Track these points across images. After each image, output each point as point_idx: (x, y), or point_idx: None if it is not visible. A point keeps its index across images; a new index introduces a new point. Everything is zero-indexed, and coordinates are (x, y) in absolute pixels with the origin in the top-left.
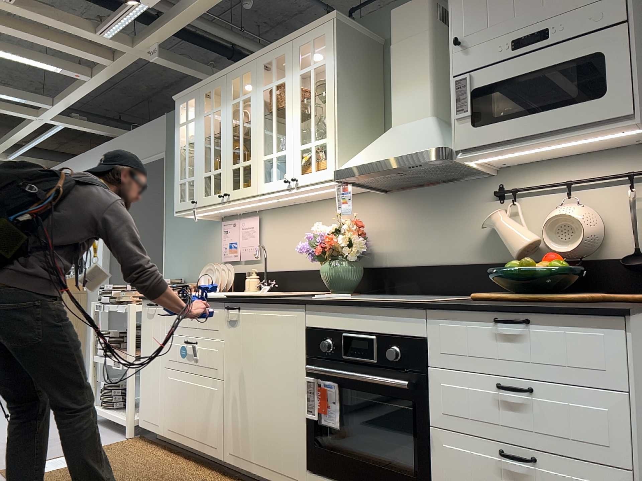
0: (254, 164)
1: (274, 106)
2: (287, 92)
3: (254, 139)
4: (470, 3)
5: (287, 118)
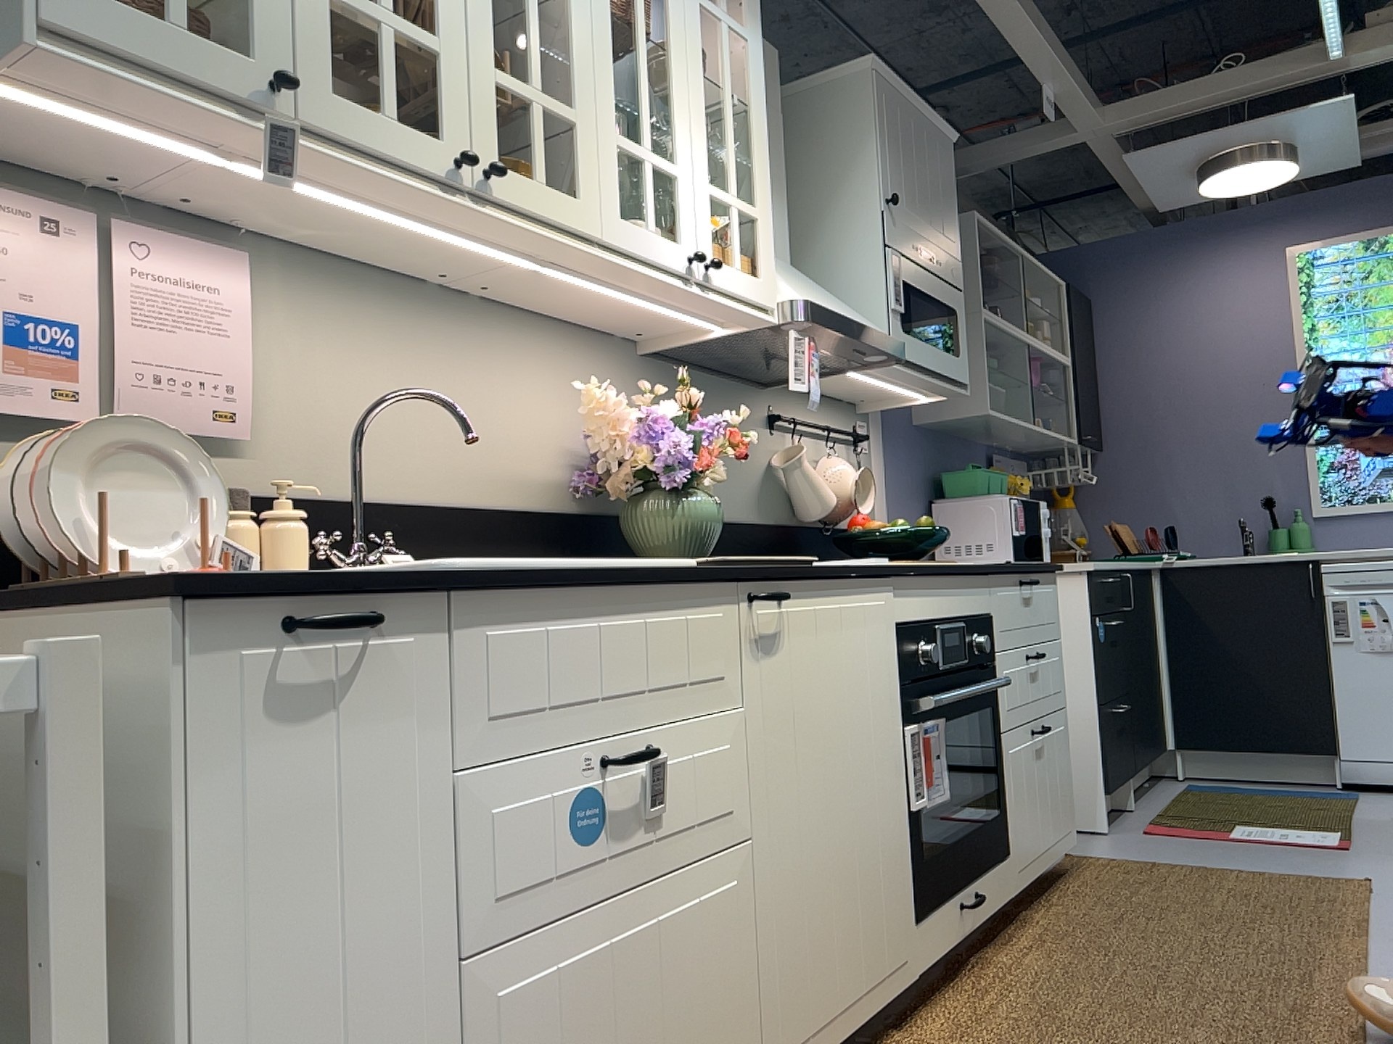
0: (590, 137)
1: (642, 14)
2: (676, 15)
3: (587, 54)
4: (895, 160)
5: (680, 88)
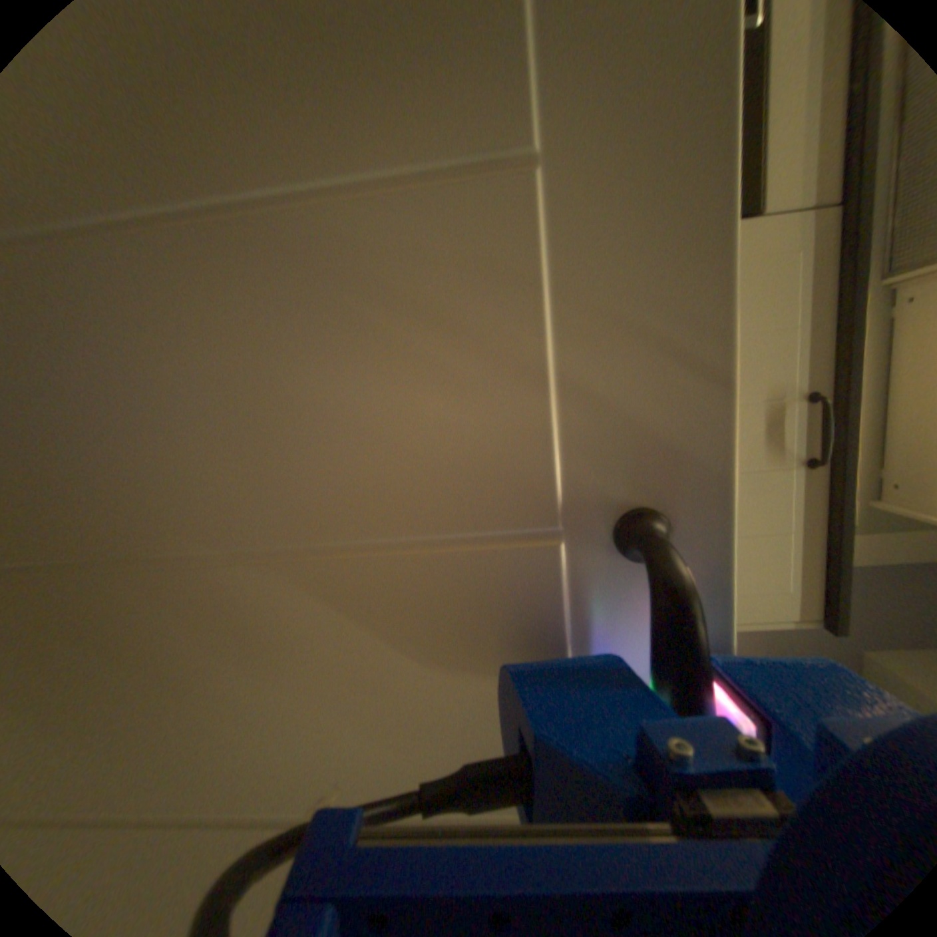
0: None
1: None
2: None
3: None
4: None
5: None
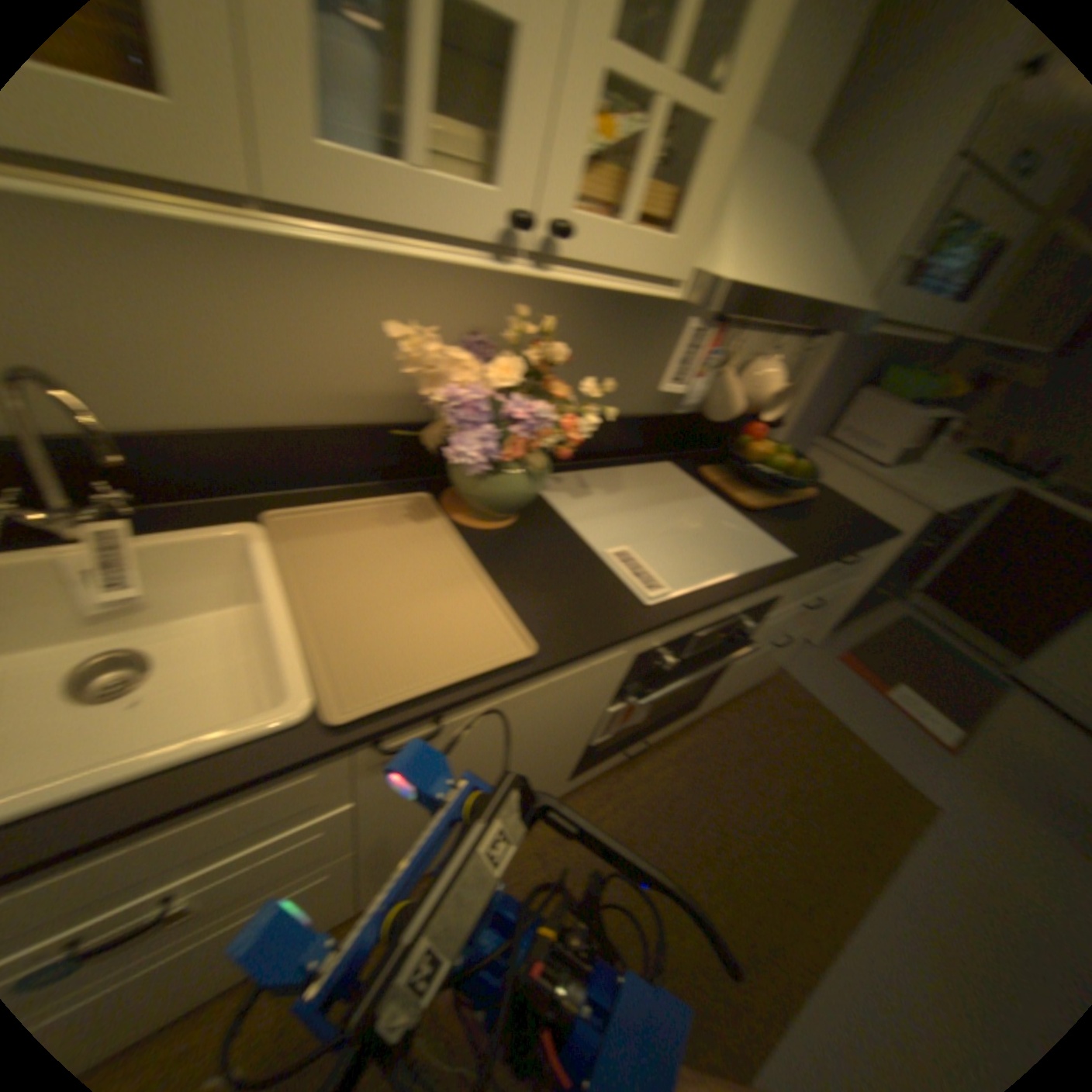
0: None
1: None
2: None
3: None
4: None
5: None
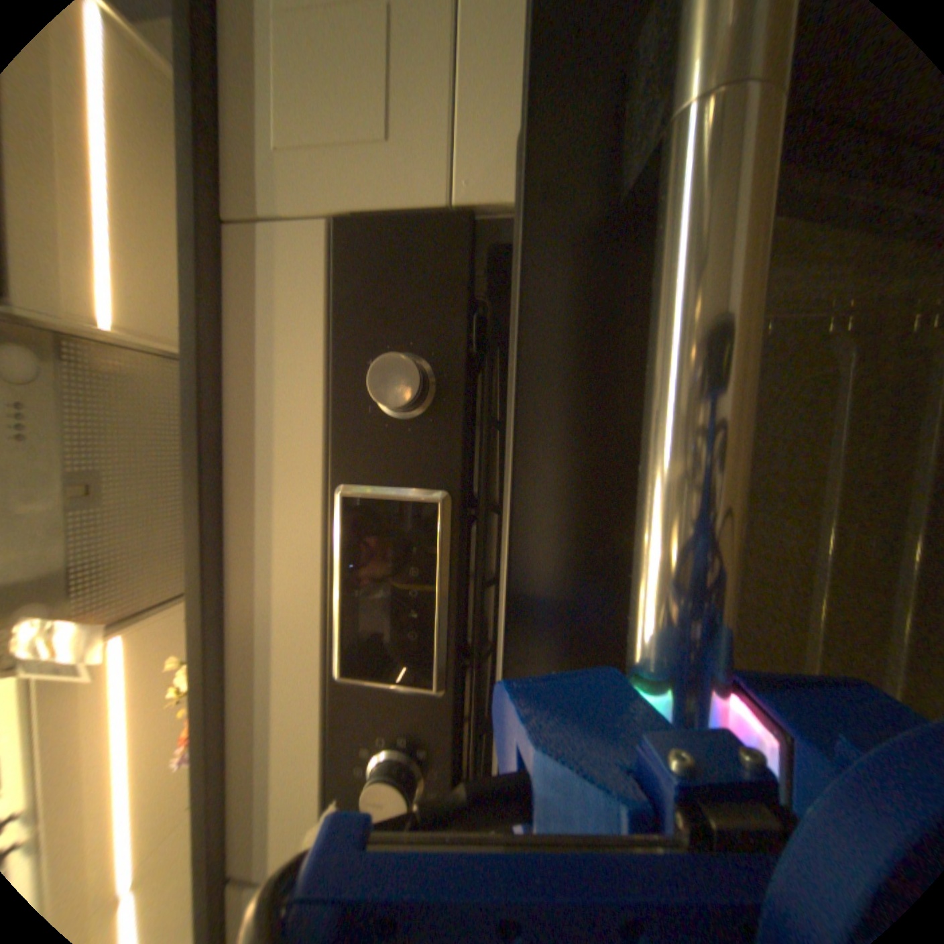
0: None
1: None
2: None
3: None
4: None
5: None
